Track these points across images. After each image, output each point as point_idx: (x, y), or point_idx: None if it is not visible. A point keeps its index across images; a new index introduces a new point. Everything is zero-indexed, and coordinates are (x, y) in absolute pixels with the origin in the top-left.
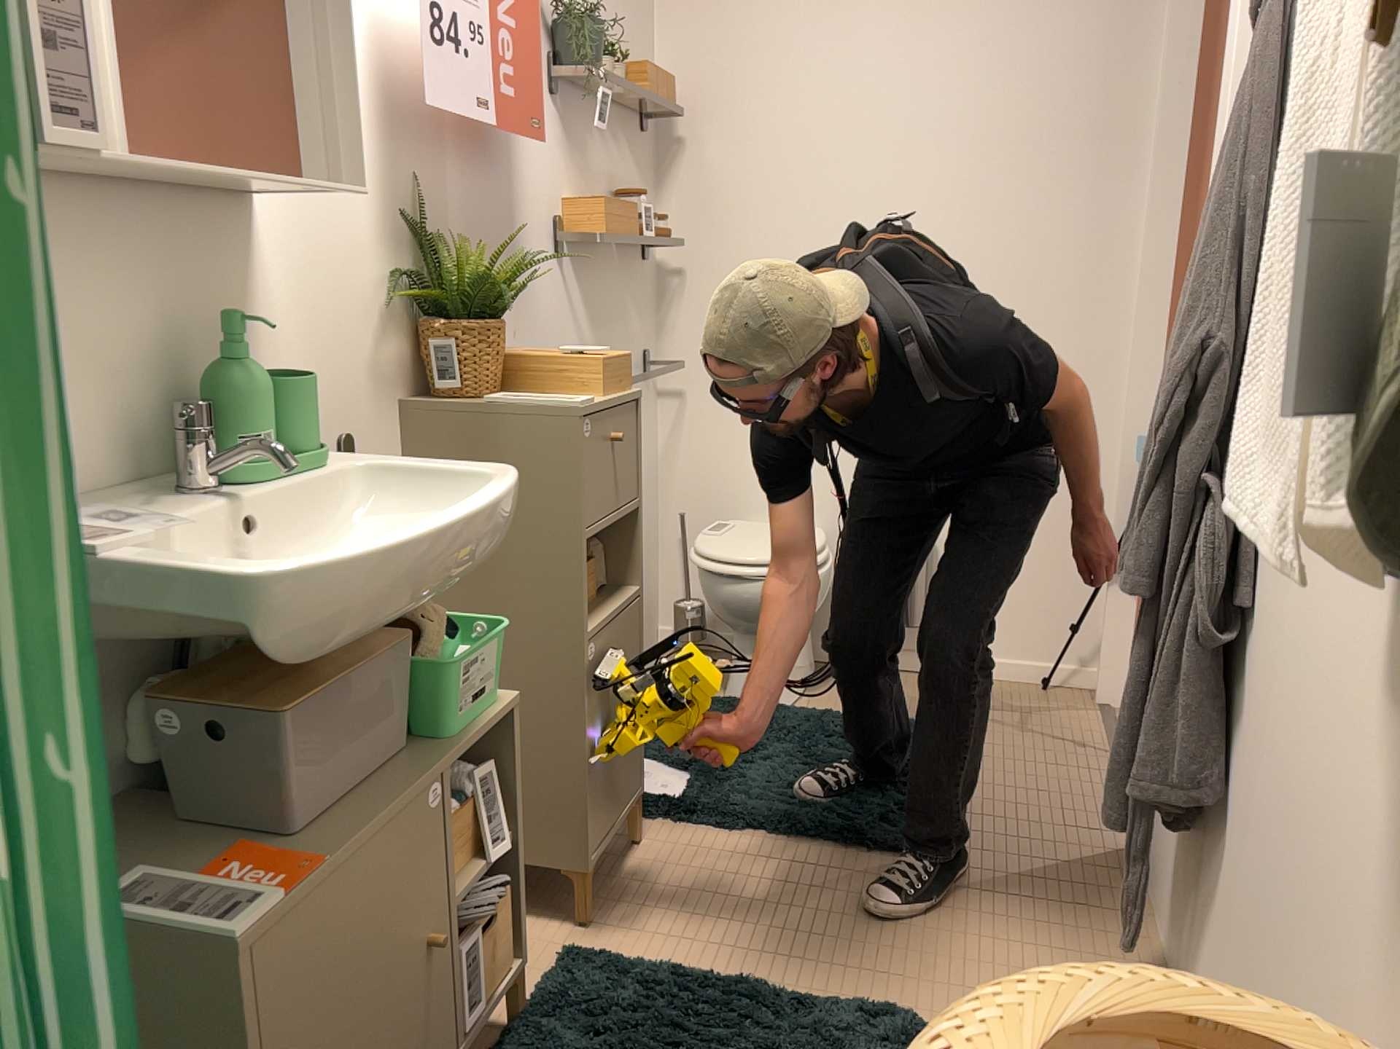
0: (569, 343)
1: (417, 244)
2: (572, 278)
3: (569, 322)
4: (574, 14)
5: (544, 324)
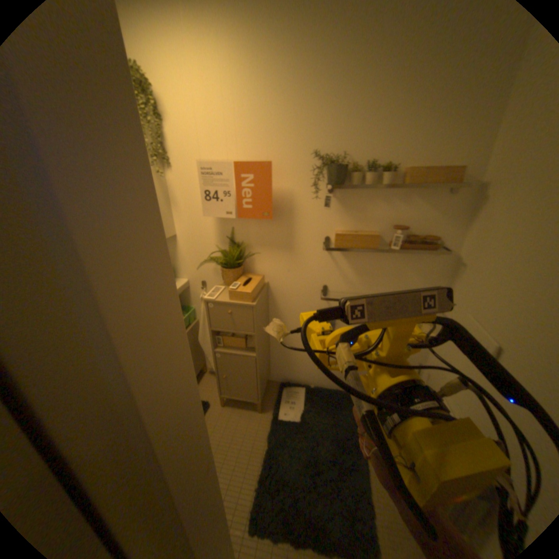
0: (332, 278)
1: (231, 244)
2: (338, 257)
3: (332, 271)
4: (329, 160)
5: (309, 270)
